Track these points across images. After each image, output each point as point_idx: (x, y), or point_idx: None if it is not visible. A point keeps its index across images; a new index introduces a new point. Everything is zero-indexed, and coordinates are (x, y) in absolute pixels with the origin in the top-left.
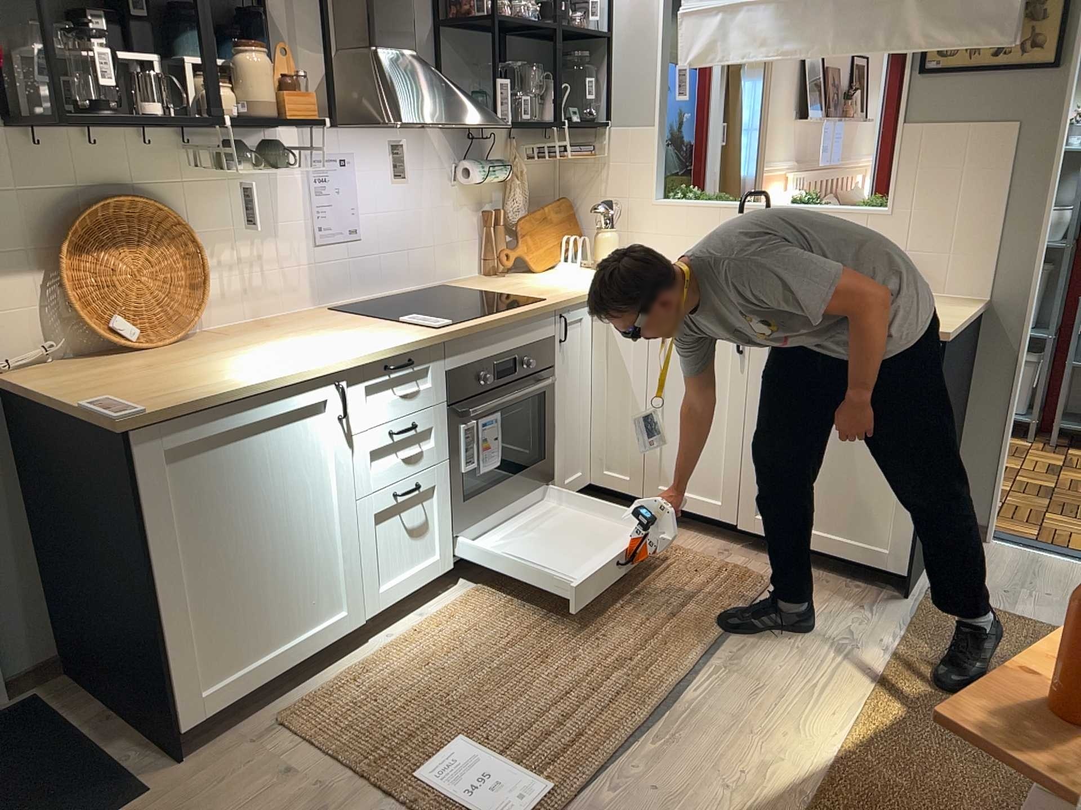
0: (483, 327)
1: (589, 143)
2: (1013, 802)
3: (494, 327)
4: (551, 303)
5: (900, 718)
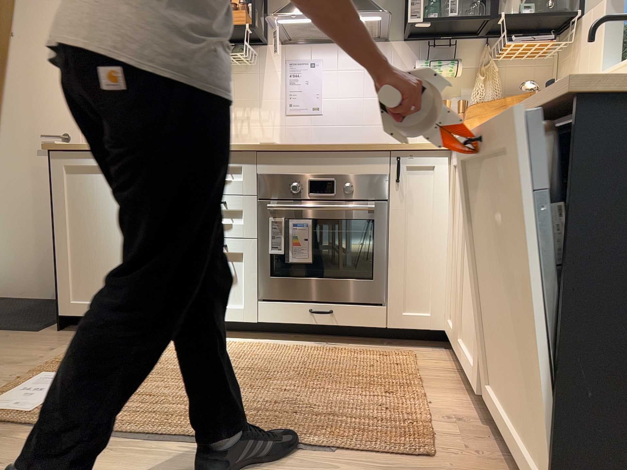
0: (293, 148)
1: (566, 38)
2: None
3: (308, 152)
4: (381, 144)
5: None
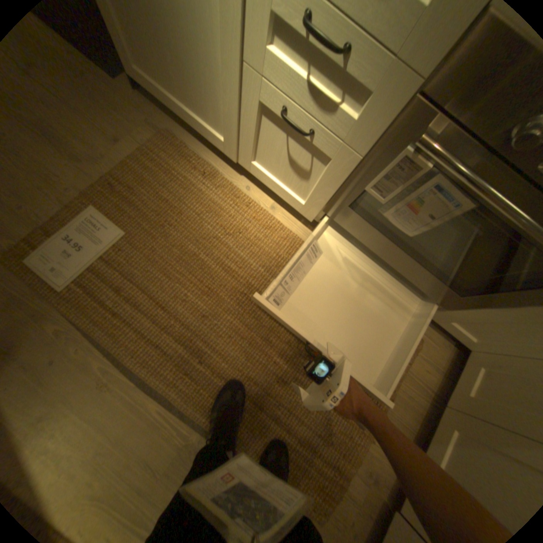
0: None
1: None
2: None
3: None
4: None
5: None
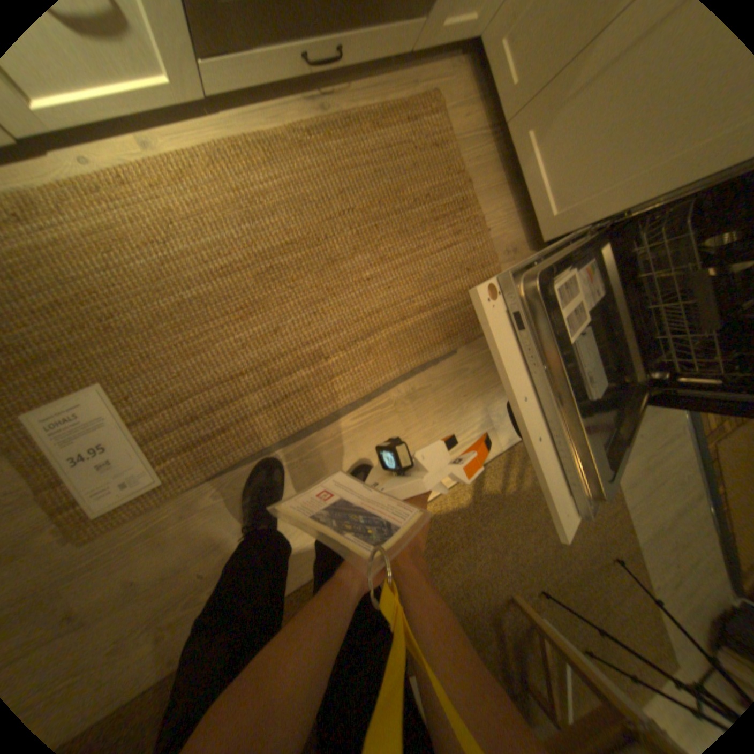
0: None
1: None
2: (453, 593)
3: None
4: None
5: (459, 507)
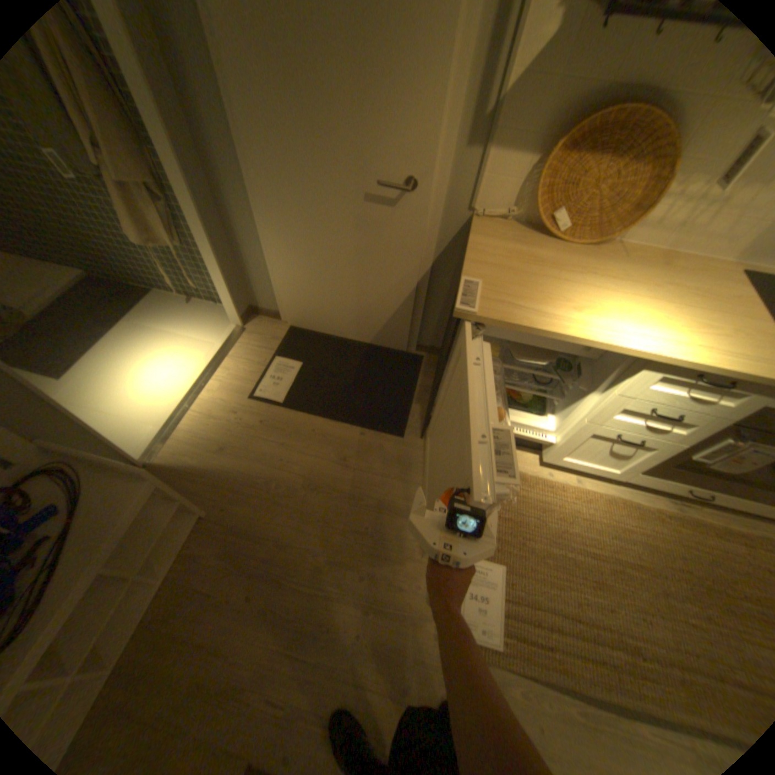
0: None
1: None
2: None
3: None
4: None
5: None
